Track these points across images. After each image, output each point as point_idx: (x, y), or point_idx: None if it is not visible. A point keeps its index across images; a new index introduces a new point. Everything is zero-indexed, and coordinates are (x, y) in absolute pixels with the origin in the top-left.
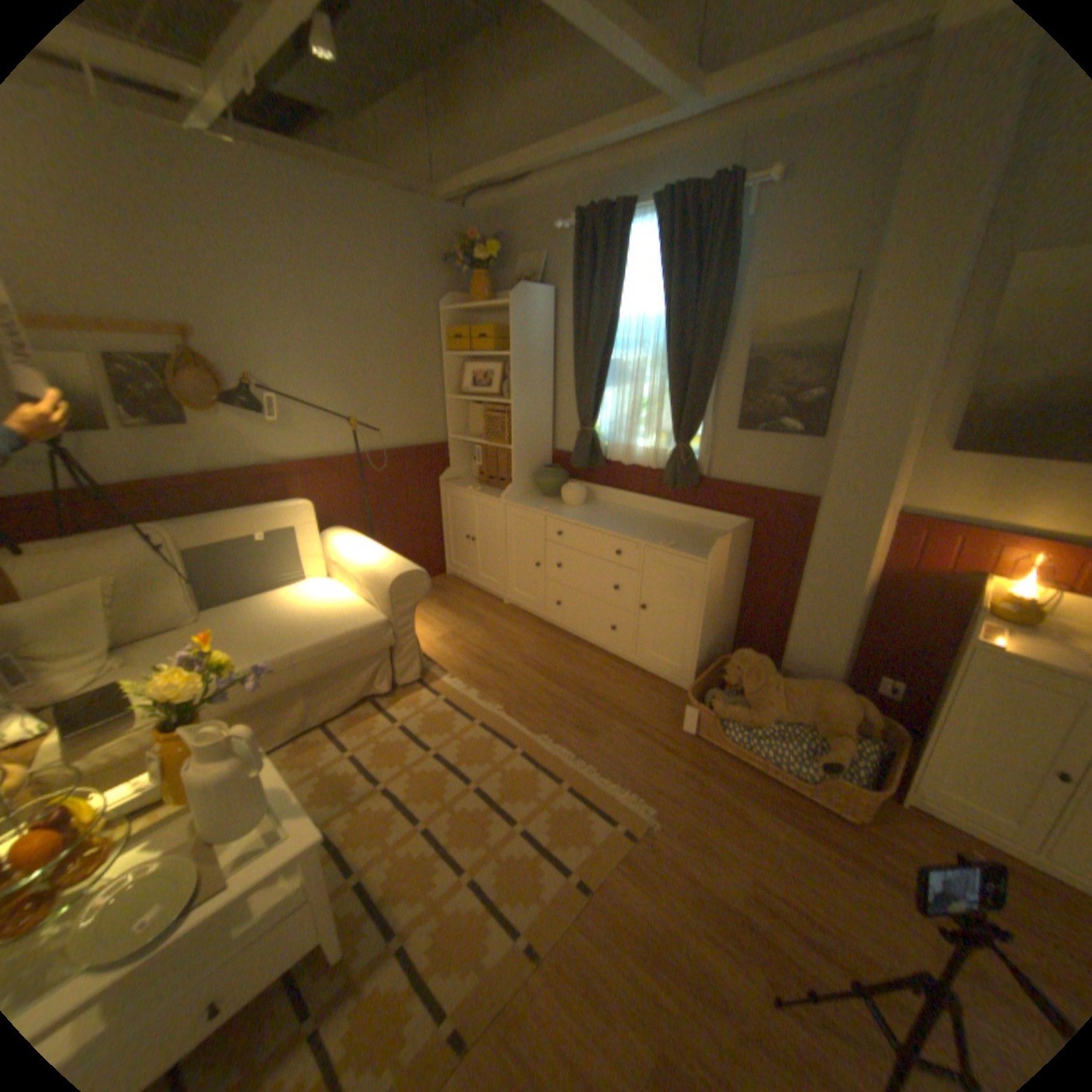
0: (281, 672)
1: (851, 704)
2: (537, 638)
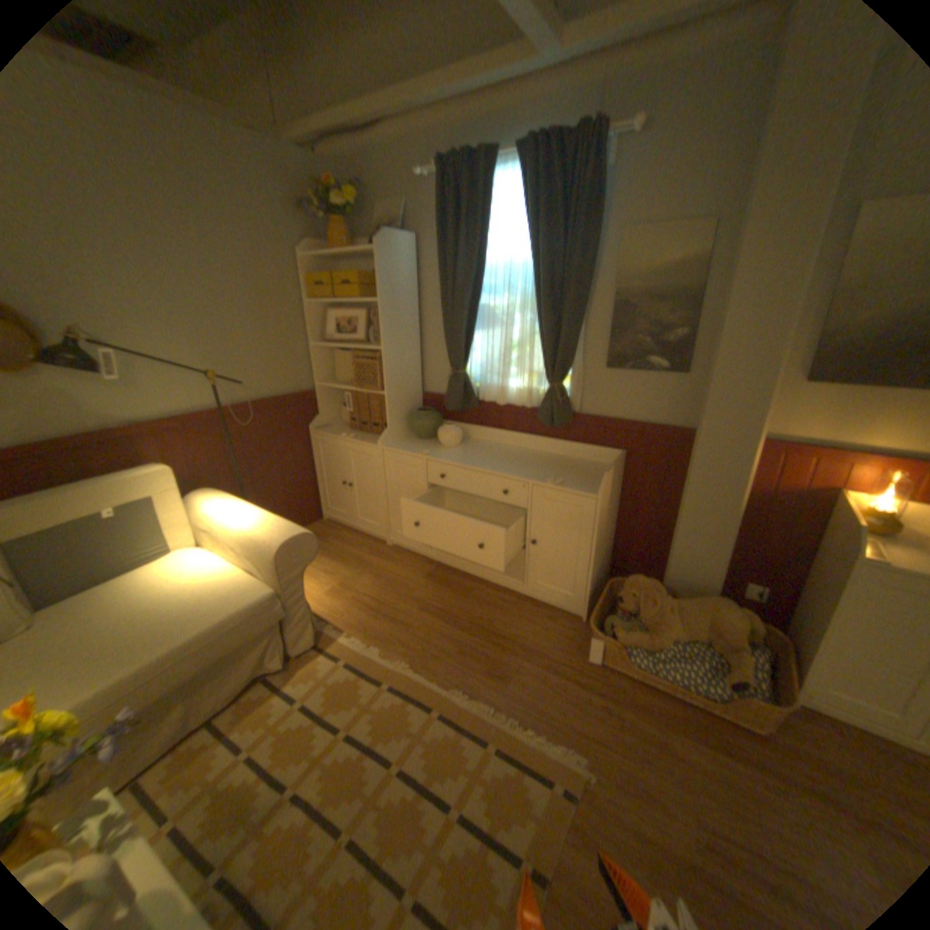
0: (150, 682)
1: (741, 619)
2: (427, 579)
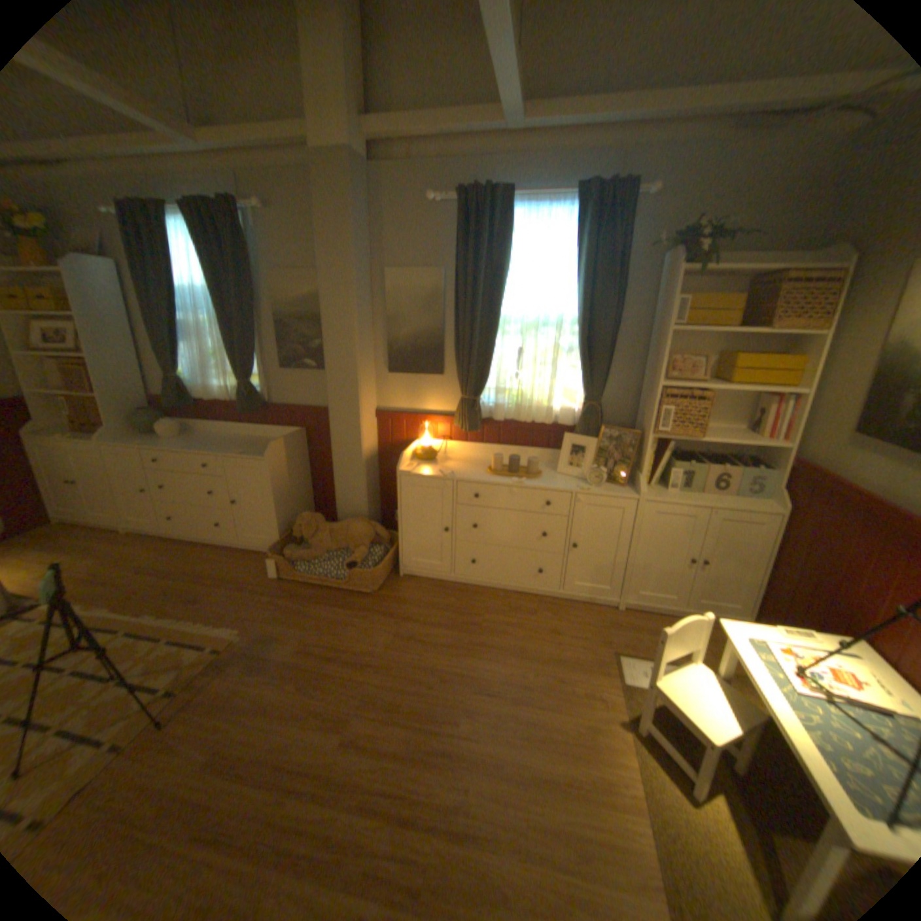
0: None
1: (364, 528)
2: (152, 553)
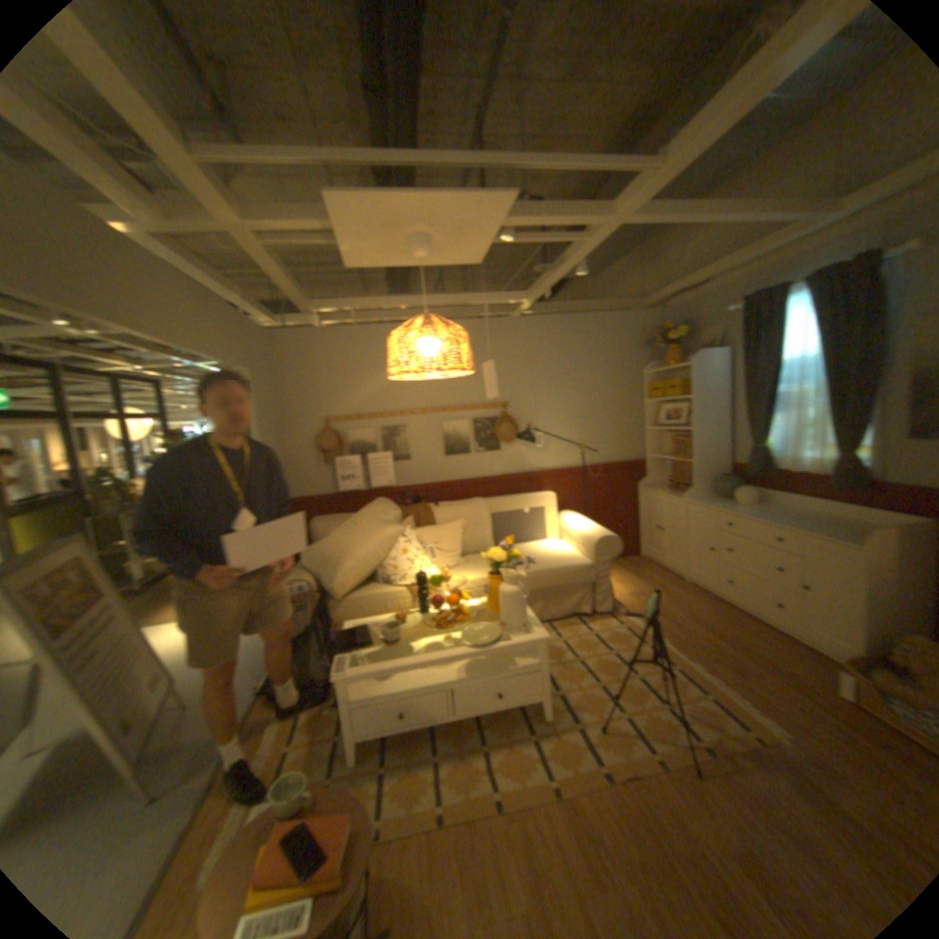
0: (532, 580)
1: None
2: (710, 608)
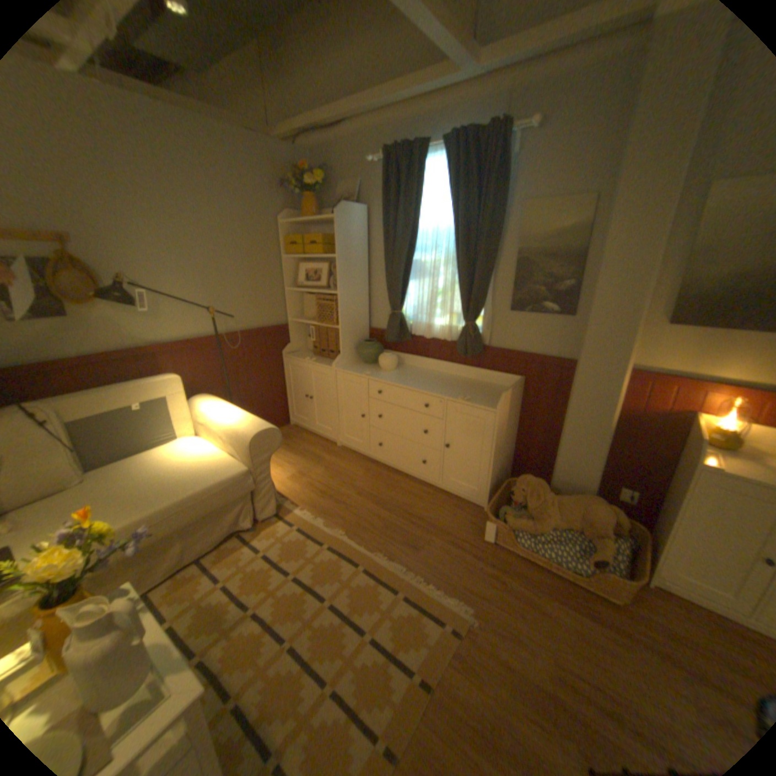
0: (159, 523)
1: (608, 513)
2: (365, 472)
